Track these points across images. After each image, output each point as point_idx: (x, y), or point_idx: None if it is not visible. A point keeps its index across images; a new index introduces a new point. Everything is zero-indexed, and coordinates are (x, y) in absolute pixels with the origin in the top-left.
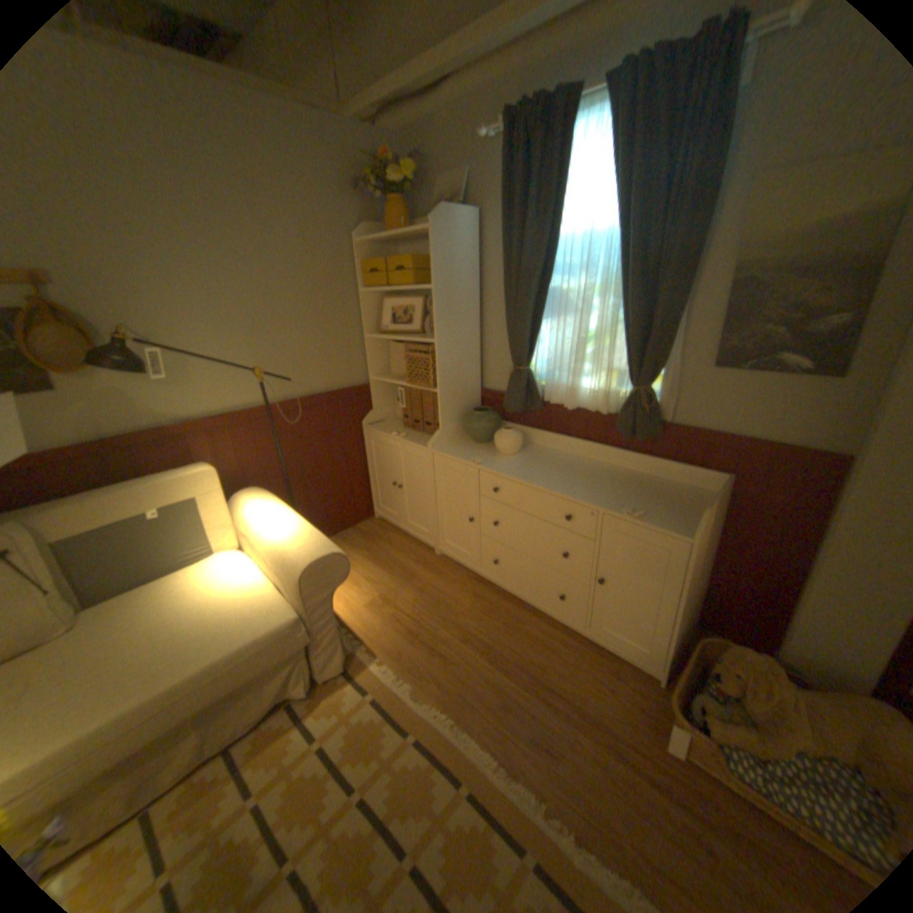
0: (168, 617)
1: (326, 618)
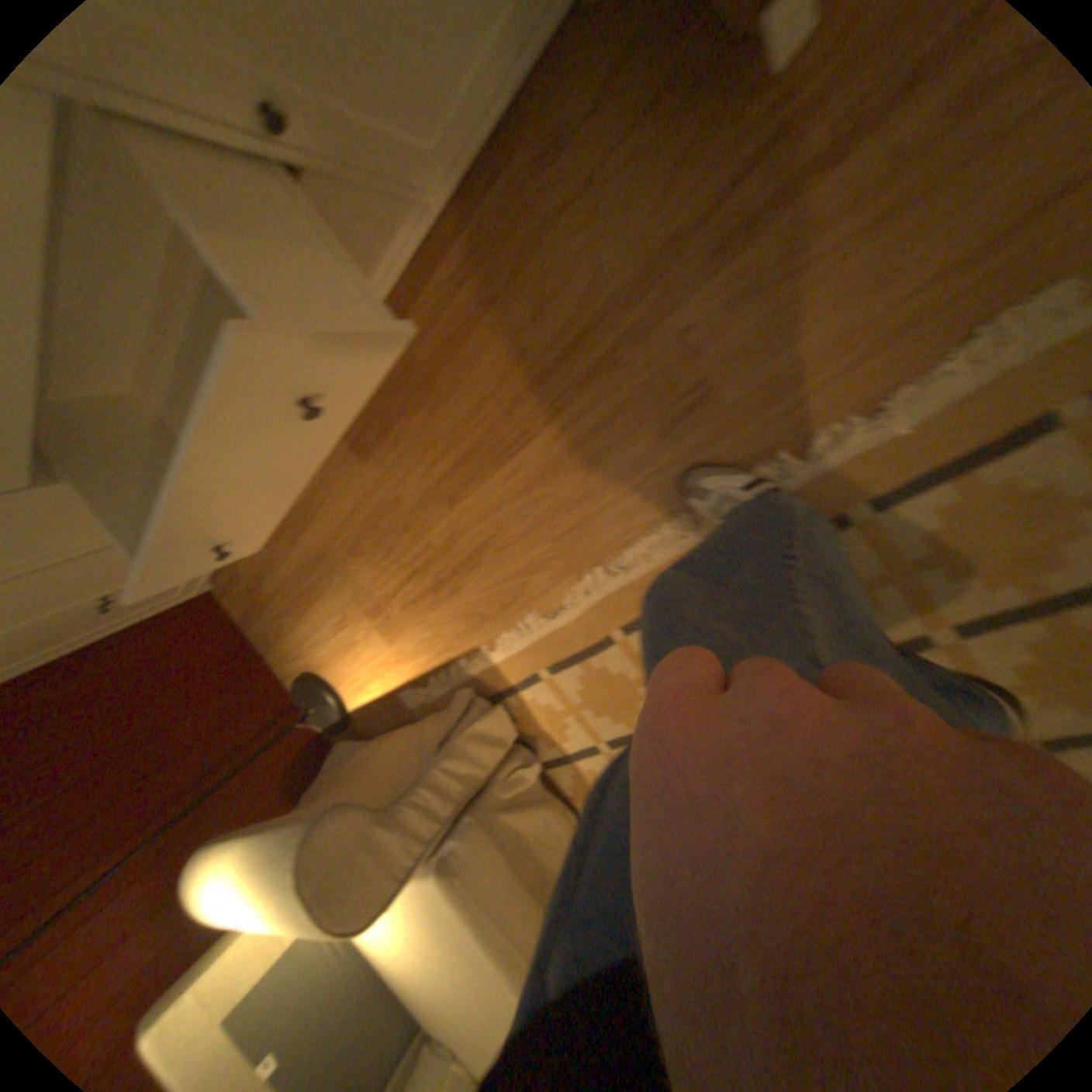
0: (431, 991)
1: (423, 793)
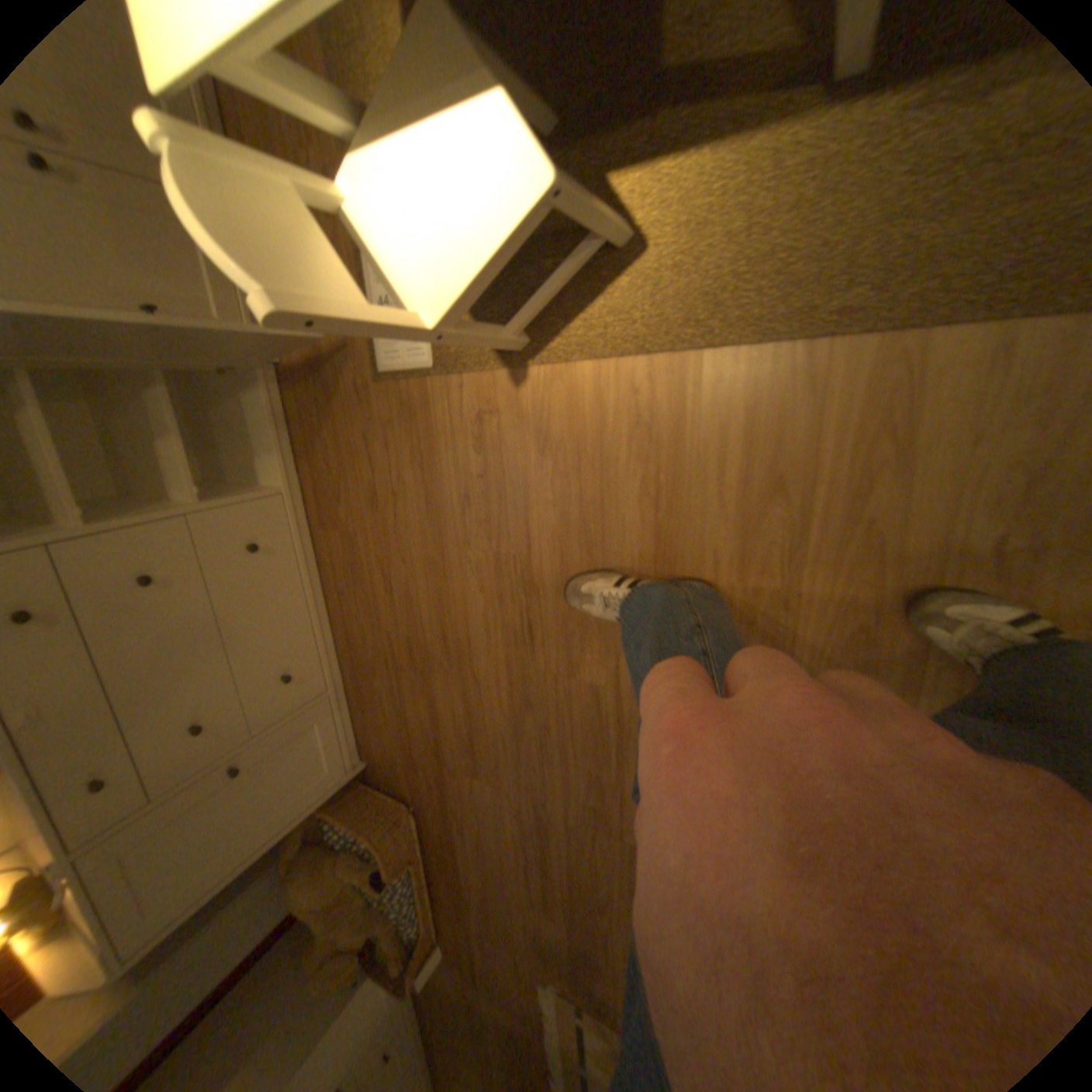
0: None
1: None
